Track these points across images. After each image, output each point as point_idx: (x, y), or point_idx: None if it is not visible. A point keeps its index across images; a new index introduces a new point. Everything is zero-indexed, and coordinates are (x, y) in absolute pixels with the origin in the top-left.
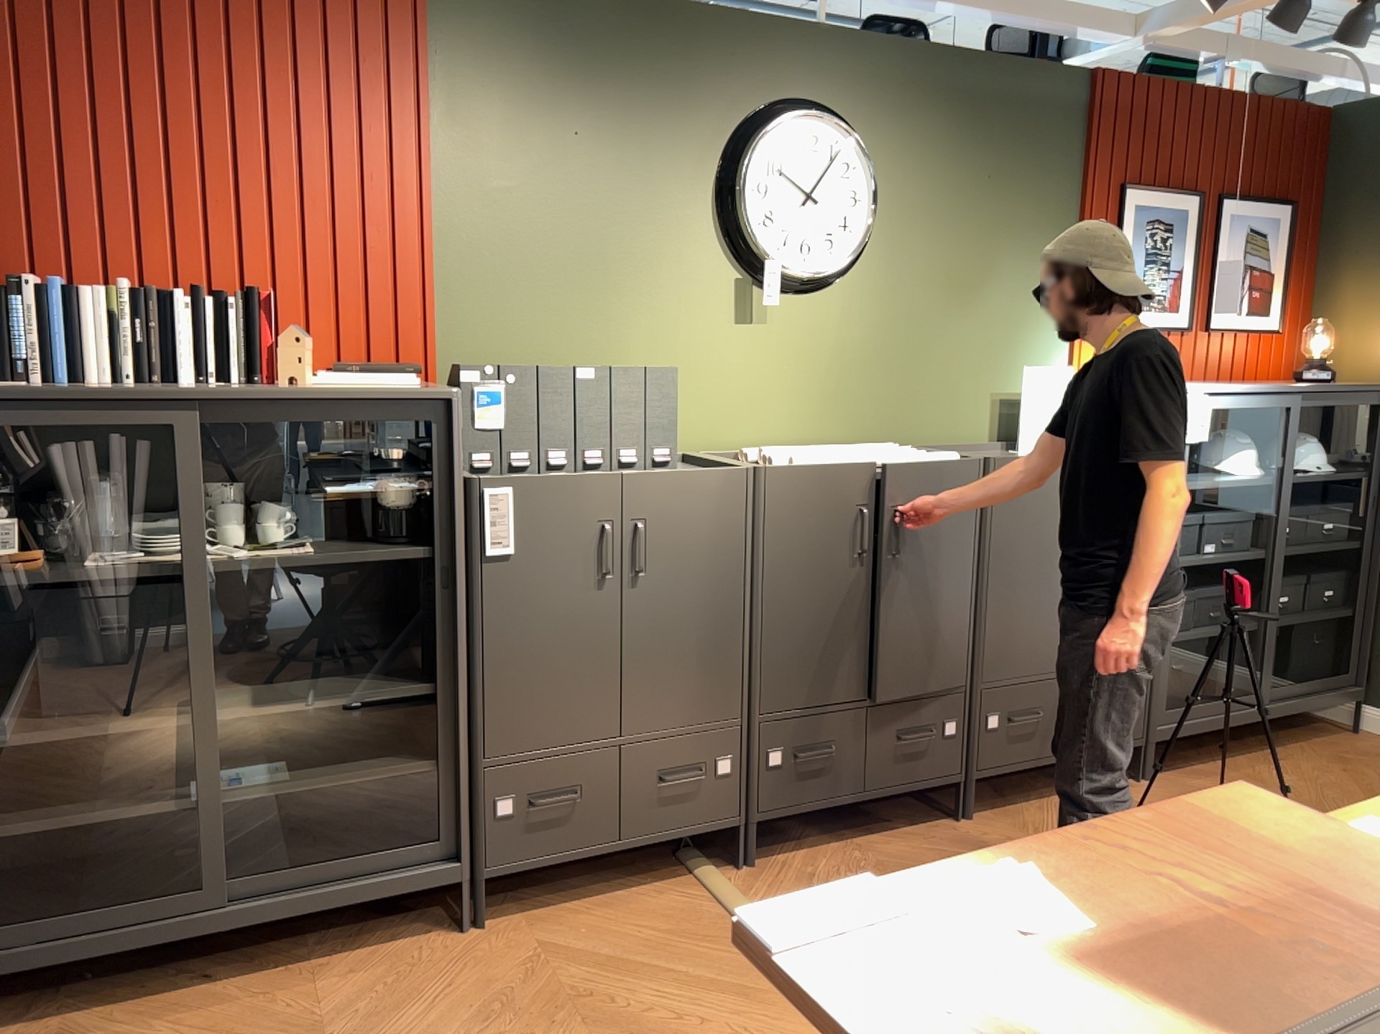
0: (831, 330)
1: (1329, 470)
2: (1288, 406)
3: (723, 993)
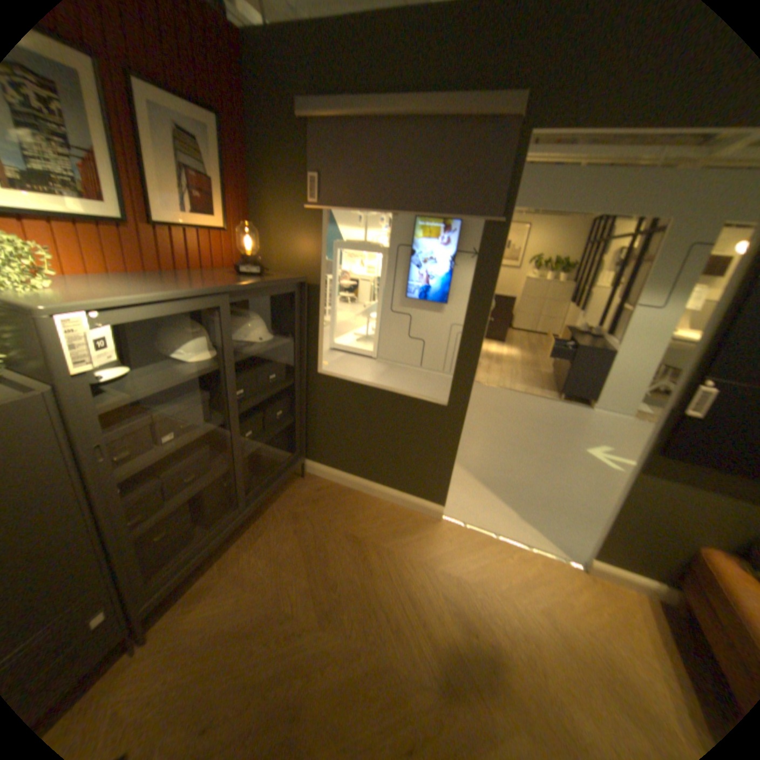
0: None
1: (268, 338)
2: (217, 304)
3: None
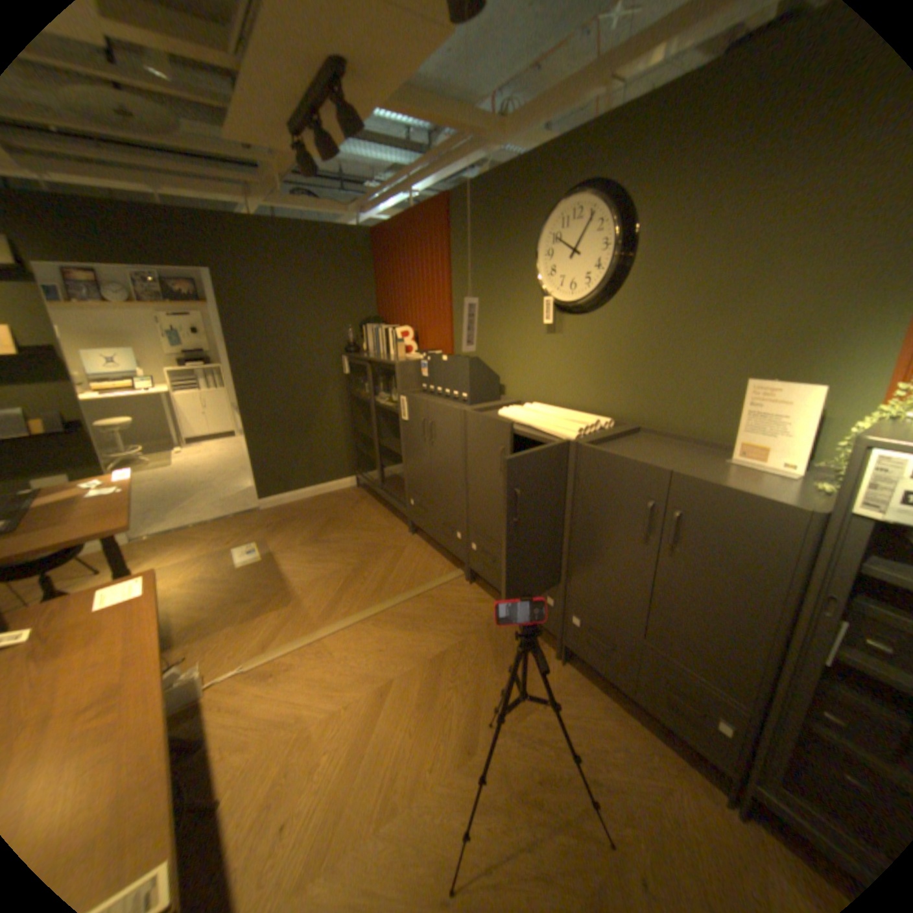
0: (599, 338)
1: None
2: None
3: (380, 587)
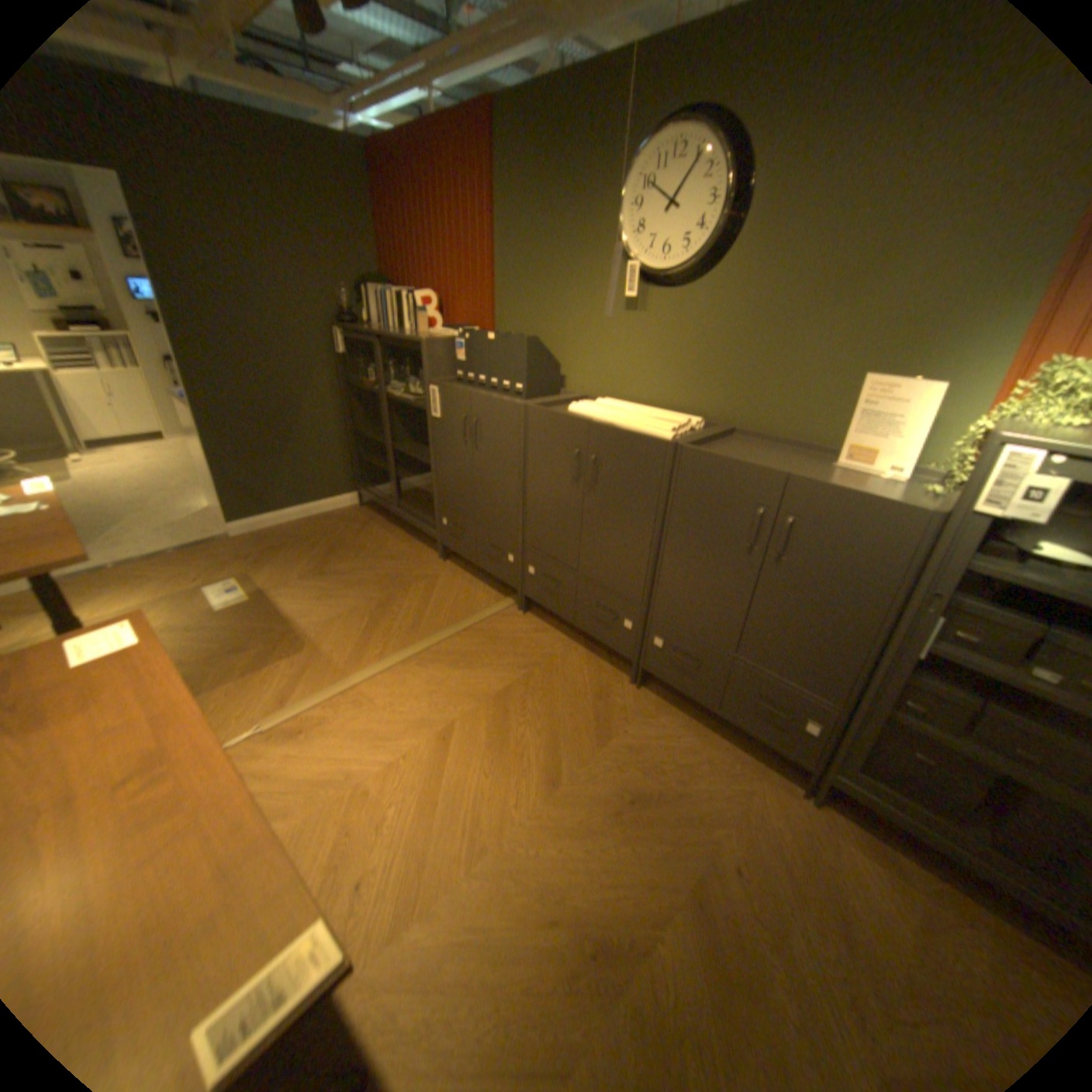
0: (692, 319)
1: None
2: None
3: (416, 621)
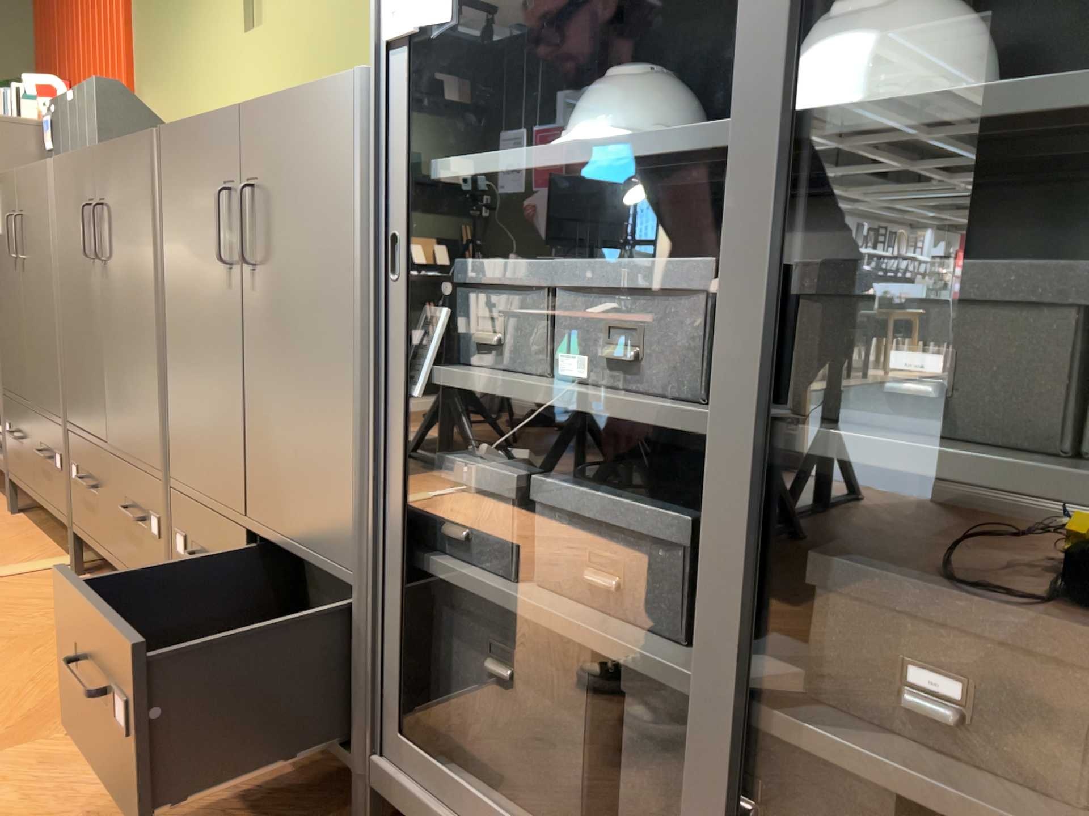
0: (304, 16)
1: None
2: None
3: None
